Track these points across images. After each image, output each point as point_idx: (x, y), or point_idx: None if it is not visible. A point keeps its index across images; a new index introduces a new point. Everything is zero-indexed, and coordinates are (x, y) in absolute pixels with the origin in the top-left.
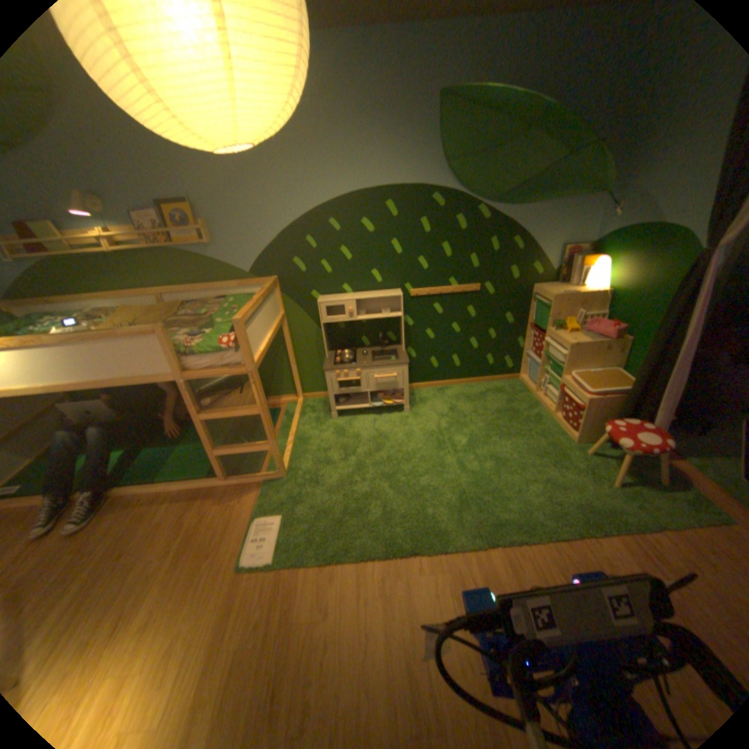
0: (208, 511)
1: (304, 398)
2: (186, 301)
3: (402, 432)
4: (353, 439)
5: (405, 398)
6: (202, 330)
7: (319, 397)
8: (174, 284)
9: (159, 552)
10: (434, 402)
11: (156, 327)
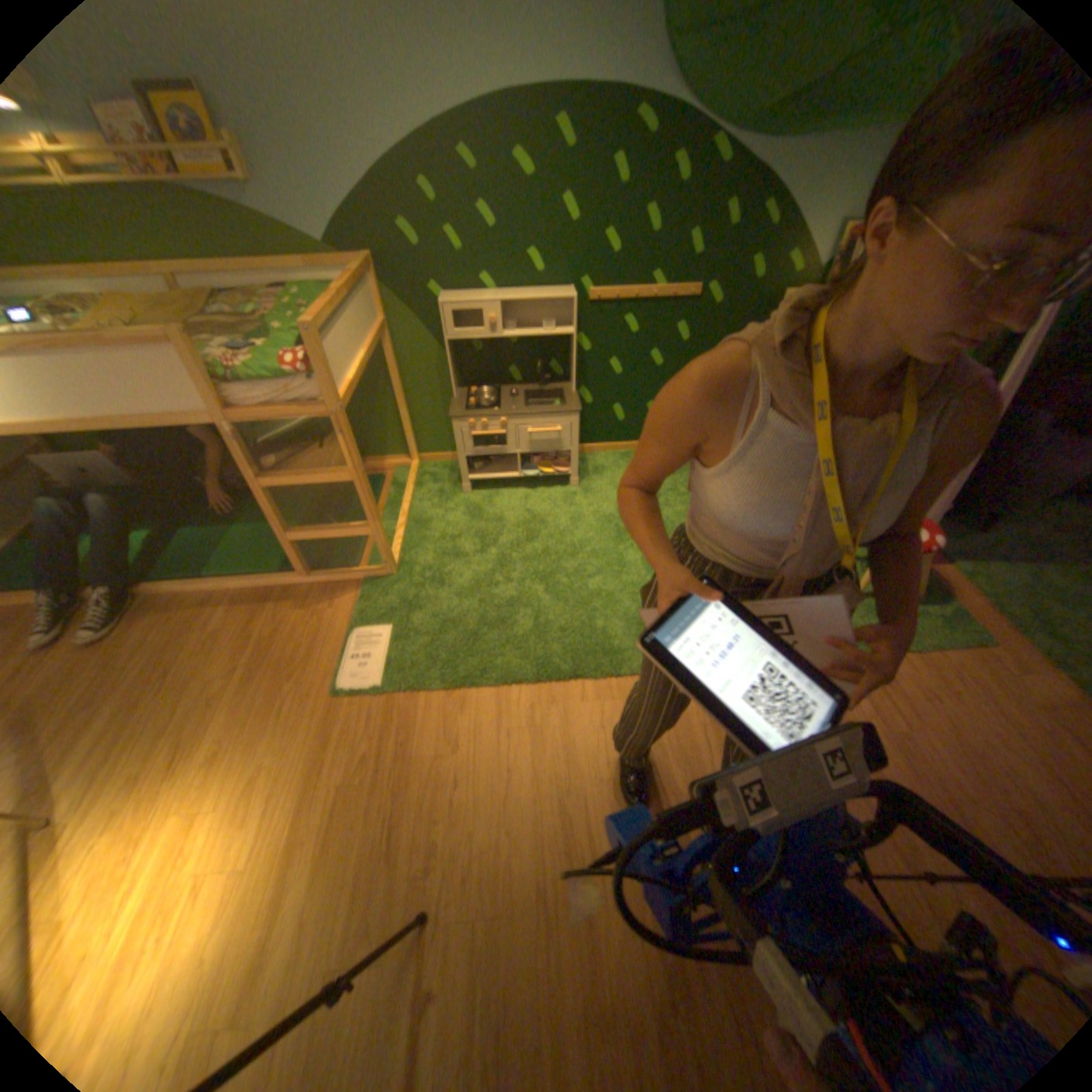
0: (285, 618)
1: (421, 461)
2: (218, 290)
3: (566, 516)
4: (494, 523)
5: (573, 466)
6: (250, 341)
7: (443, 460)
8: (193, 256)
9: (220, 669)
10: (615, 473)
11: (170, 330)
